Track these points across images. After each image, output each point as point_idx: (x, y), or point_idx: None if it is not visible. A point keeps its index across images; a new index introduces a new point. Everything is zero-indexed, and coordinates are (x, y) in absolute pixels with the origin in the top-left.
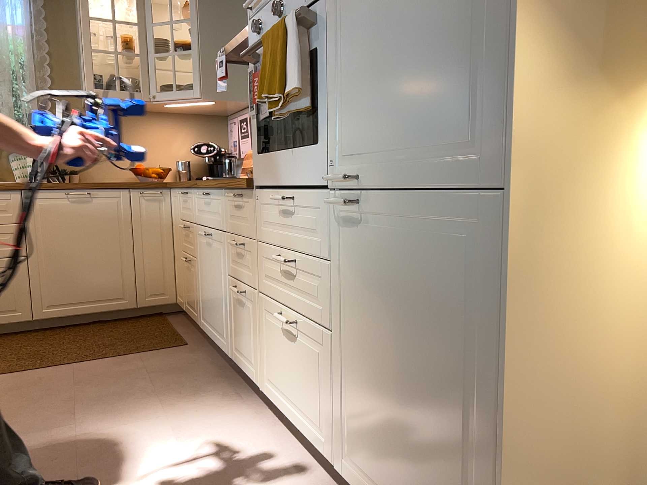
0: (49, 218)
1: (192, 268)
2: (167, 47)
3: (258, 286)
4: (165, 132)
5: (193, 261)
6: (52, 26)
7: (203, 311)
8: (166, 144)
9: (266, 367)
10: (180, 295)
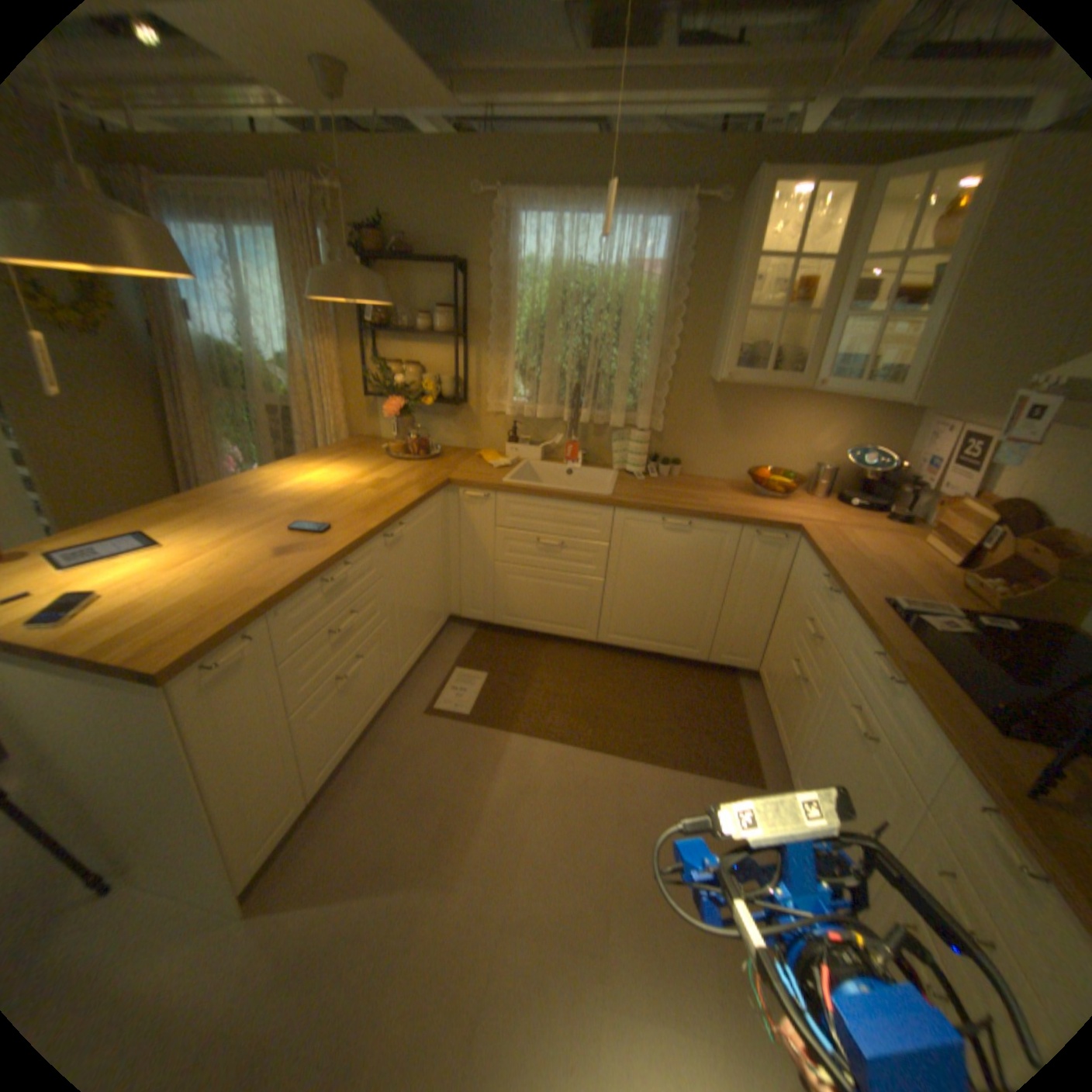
0: (636, 543)
1: (807, 694)
2: (875, 295)
3: None
4: (816, 418)
5: (814, 693)
6: (700, 258)
7: (808, 780)
8: (810, 436)
9: None
10: (769, 678)
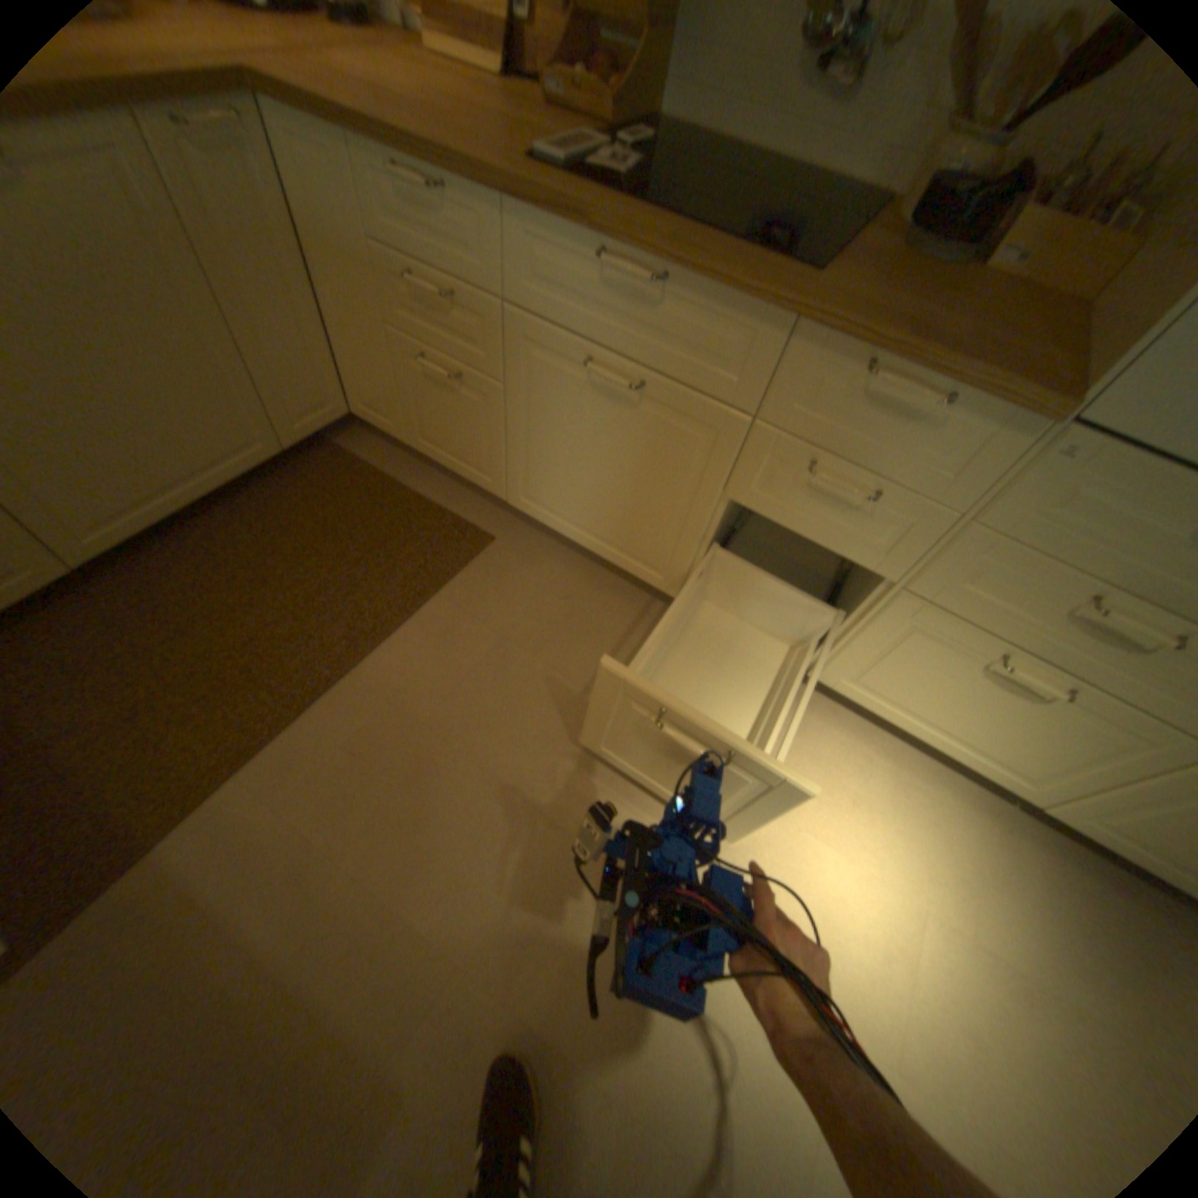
0: None
1: (467, 391)
2: None
3: (903, 575)
4: None
5: (482, 382)
6: None
7: (538, 489)
8: None
9: (854, 663)
10: (376, 408)
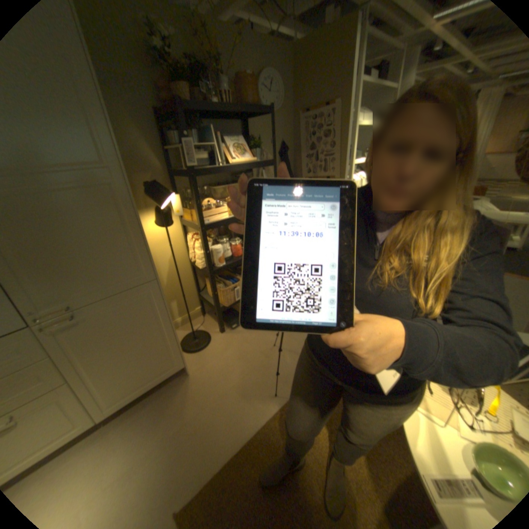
0: None
1: None
2: None
3: None
4: None
5: None
6: None
7: None
8: None
9: None
10: None
